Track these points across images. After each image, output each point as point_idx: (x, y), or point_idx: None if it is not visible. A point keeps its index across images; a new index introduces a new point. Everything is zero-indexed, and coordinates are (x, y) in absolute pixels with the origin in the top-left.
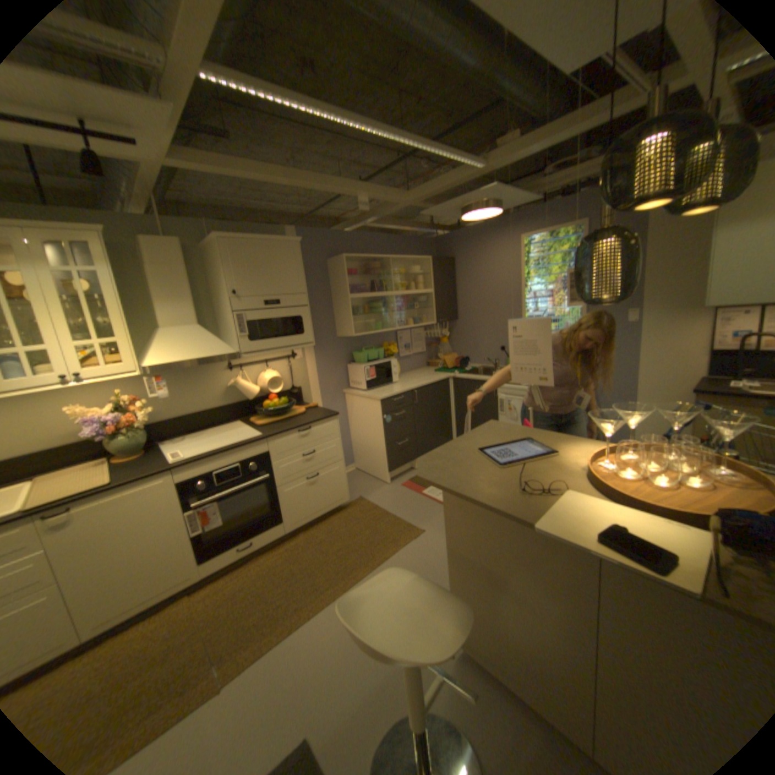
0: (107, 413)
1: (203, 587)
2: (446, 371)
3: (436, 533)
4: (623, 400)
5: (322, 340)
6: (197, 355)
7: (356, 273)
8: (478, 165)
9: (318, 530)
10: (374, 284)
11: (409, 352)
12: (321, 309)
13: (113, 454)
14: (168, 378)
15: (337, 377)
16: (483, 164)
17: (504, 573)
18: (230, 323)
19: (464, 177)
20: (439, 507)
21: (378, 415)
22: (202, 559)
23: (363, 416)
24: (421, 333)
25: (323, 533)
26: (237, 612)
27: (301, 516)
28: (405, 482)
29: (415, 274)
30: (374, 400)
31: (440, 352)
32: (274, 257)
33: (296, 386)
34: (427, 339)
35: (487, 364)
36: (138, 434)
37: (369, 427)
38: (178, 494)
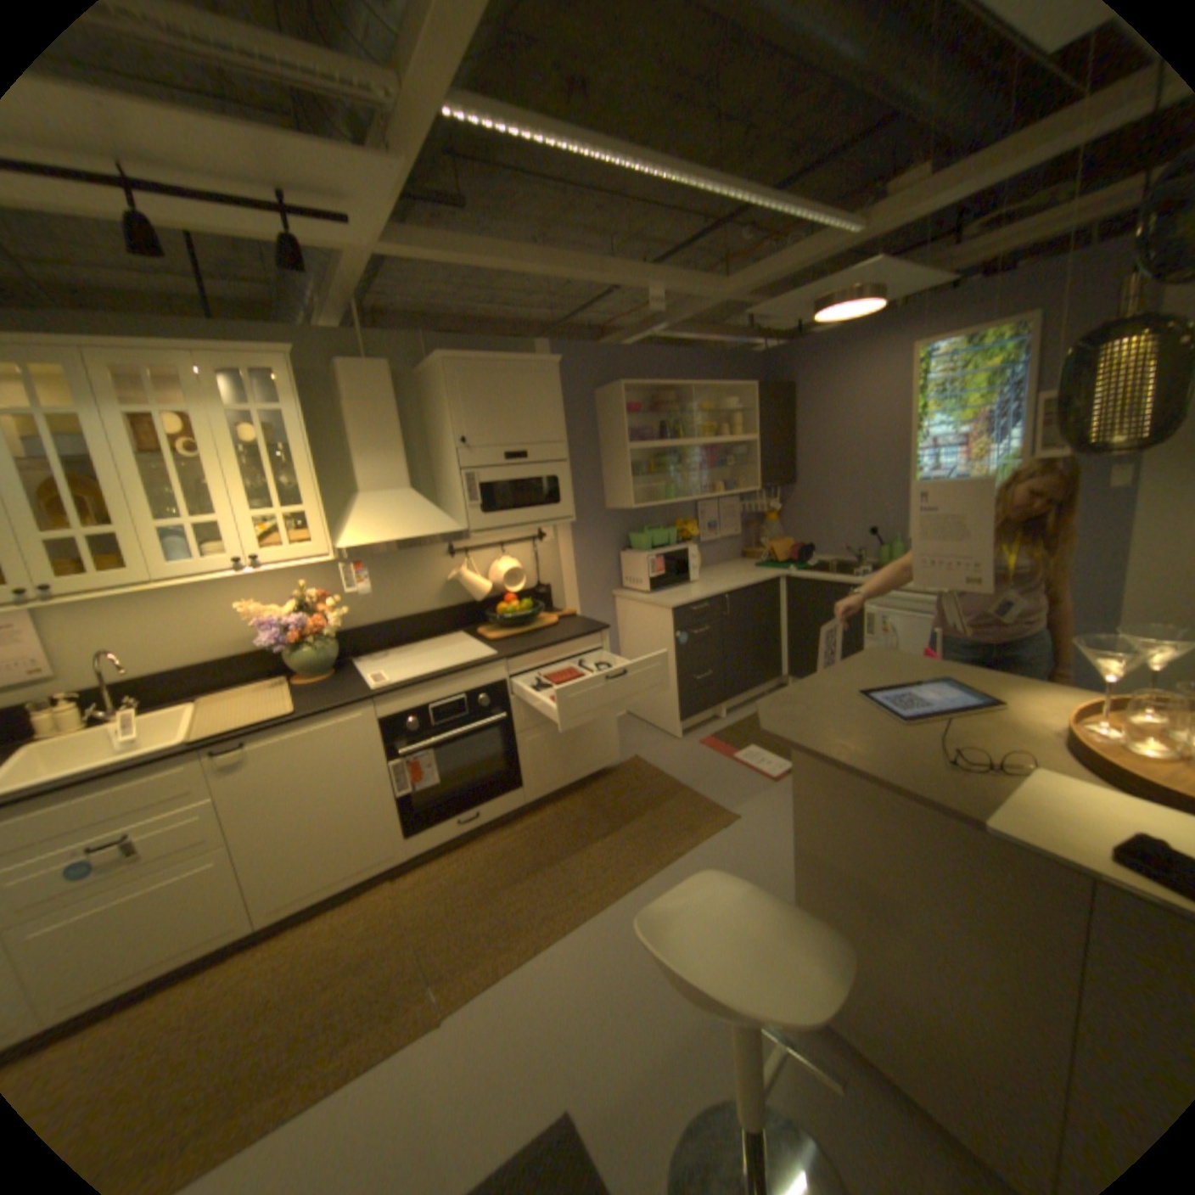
0: (289, 614)
1: (411, 872)
2: (774, 567)
3: (760, 823)
4: (1092, 622)
5: (584, 514)
6: (410, 534)
7: (638, 411)
8: (852, 228)
9: (574, 802)
10: (665, 427)
11: (714, 535)
12: (583, 466)
13: (296, 672)
14: (368, 566)
15: (603, 571)
16: (861, 226)
17: (898, 896)
18: (456, 487)
19: (825, 250)
20: (763, 781)
21: (667, 633)
22: (411, 831)
23: (643, 633)
24: (735, 505)
25: (581, 808)
26: (460, 913)
27: (549, 780)
28: (706, 738)
29: (729, 411)
30: (662, 609)
31: (764, 536)
32: (521, 387)
33: (544, 583)
34: (744, 515)
35: (843, 557)
36: (328, 645)
37: (651, 649)
38: (381, 734)
